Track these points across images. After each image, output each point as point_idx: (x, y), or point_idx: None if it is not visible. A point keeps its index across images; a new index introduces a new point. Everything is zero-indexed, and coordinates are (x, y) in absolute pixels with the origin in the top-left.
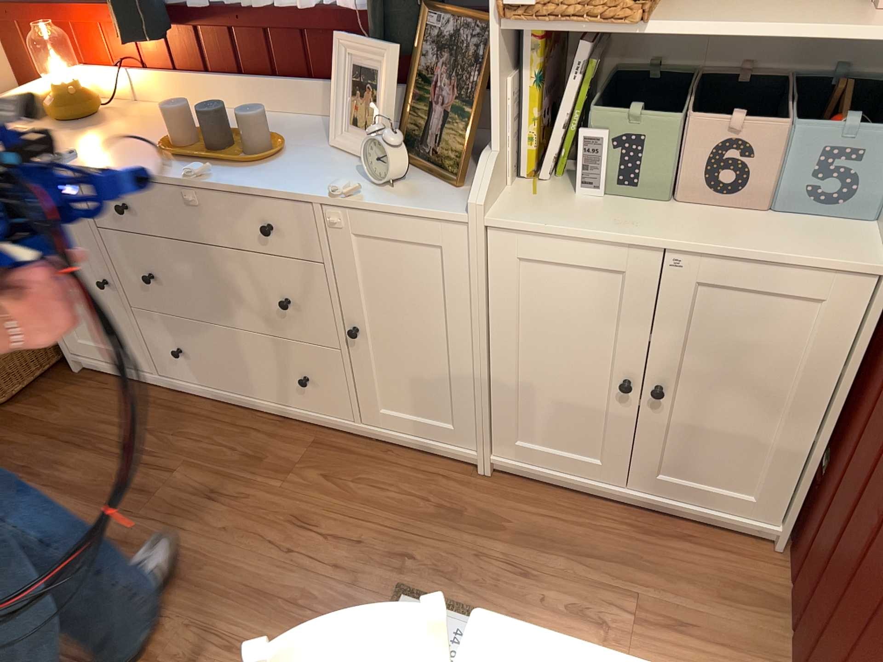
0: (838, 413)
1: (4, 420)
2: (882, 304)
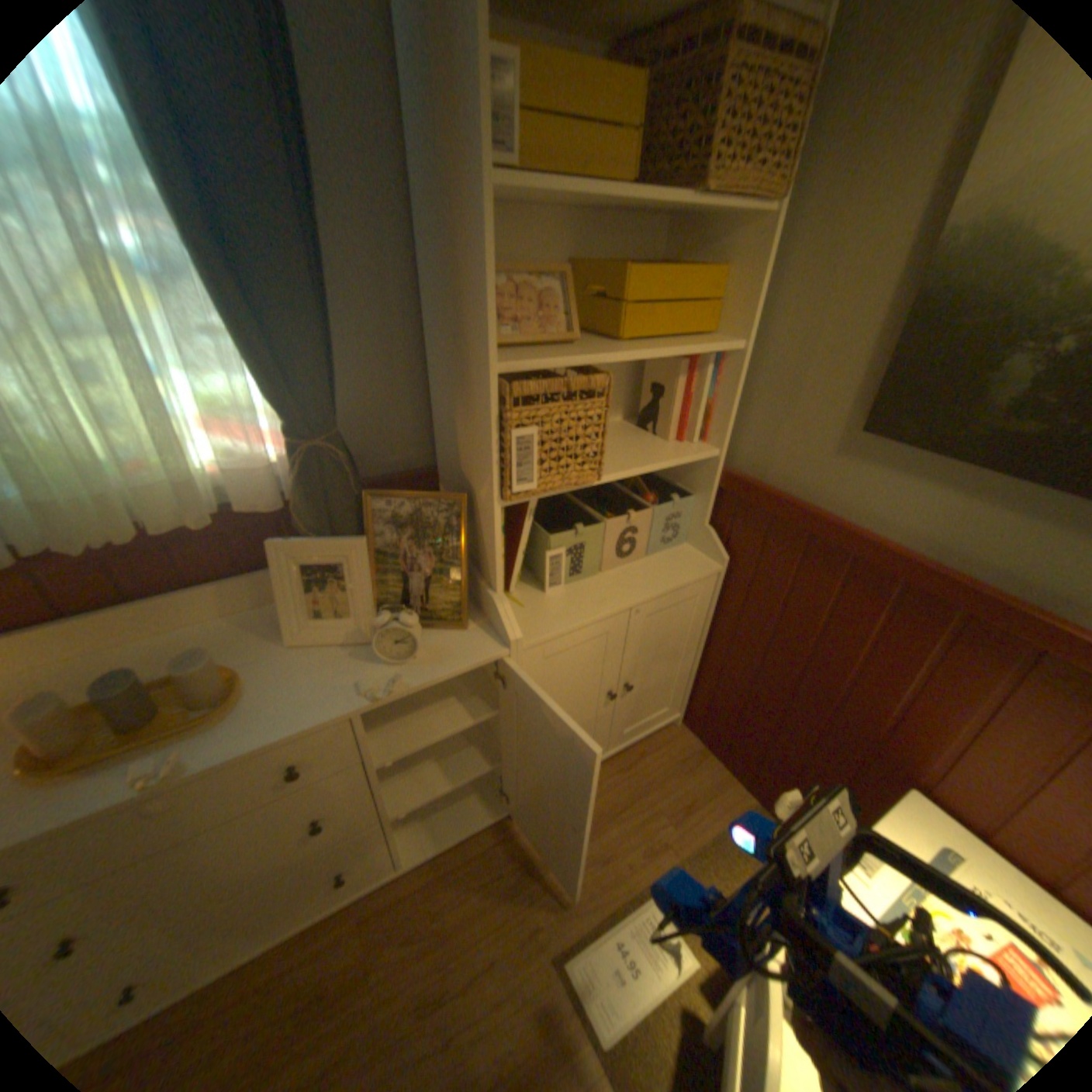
0: (709, 643)
1: None
2: (727, 582)
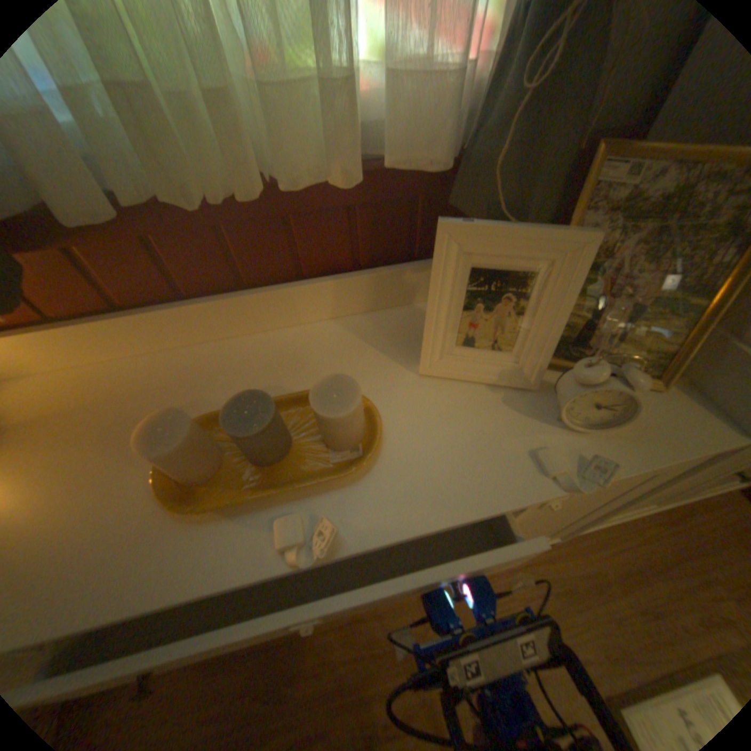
0: None
1: None
2: None
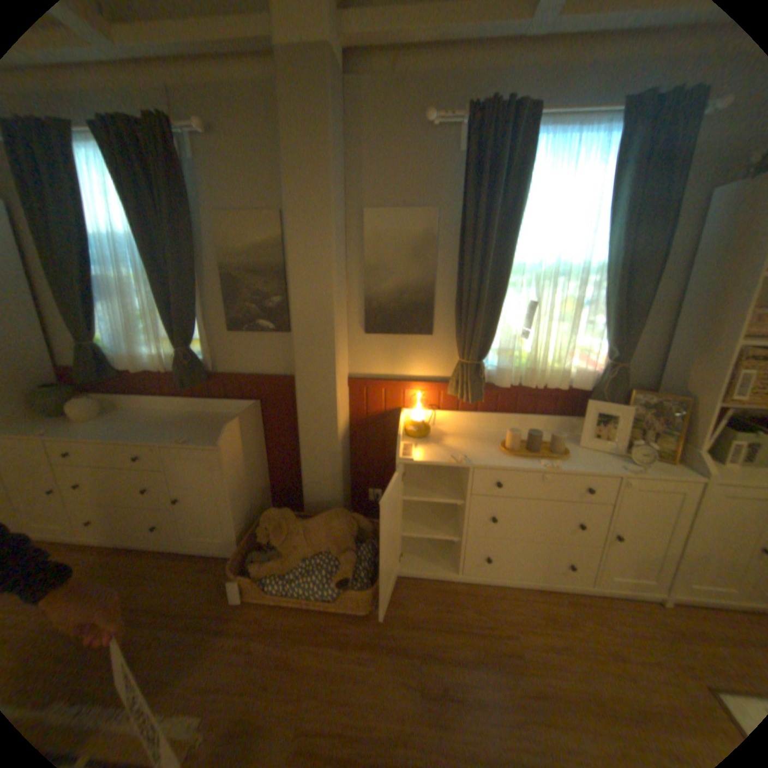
0: None
1: (372, 626)
2: None
